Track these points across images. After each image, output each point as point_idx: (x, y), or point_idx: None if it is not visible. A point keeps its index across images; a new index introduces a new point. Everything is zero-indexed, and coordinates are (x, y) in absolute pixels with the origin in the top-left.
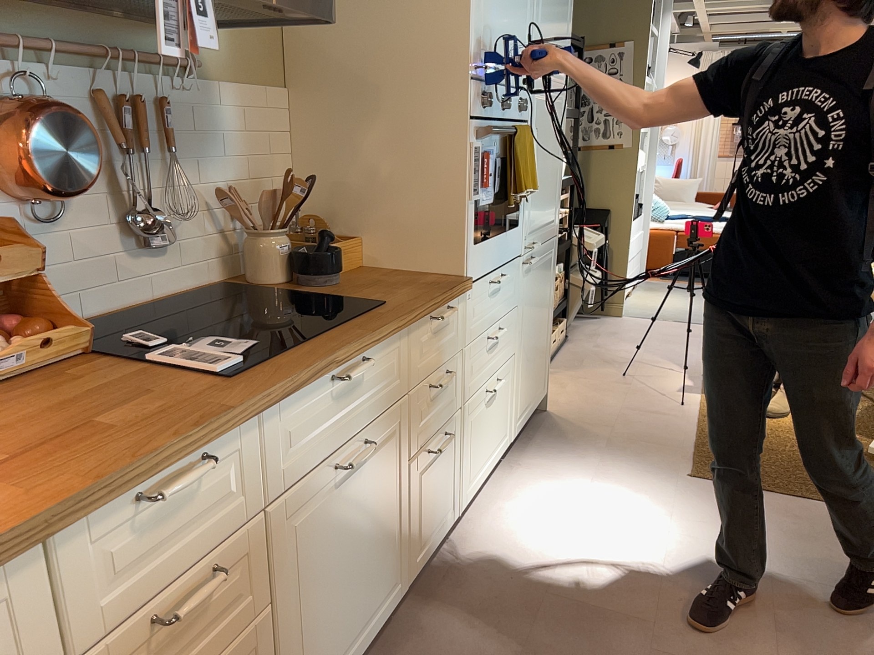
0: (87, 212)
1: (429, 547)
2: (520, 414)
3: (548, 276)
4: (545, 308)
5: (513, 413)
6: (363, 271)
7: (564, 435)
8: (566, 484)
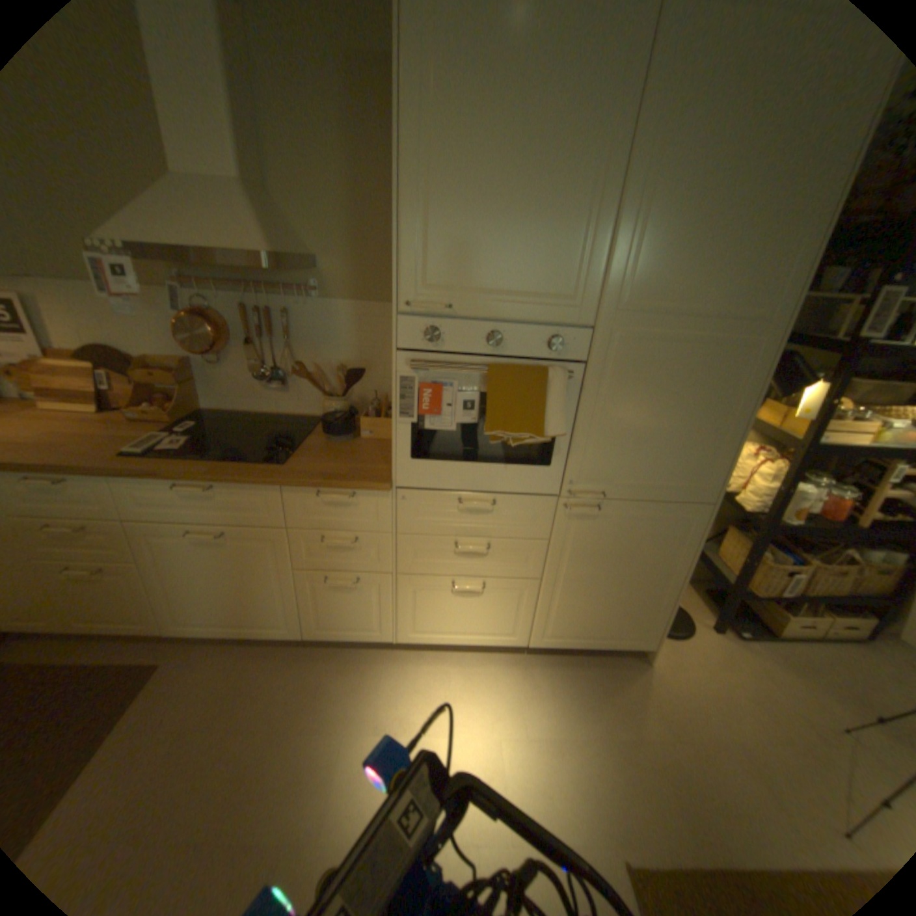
0: (233, 362)
1: (336, 637)
2: (556, 636)
3: (672, 540)
4: (654, 569)
5: (533, 627)
6: (386, 443)
7: (613, 696)
8: (517, 719)
